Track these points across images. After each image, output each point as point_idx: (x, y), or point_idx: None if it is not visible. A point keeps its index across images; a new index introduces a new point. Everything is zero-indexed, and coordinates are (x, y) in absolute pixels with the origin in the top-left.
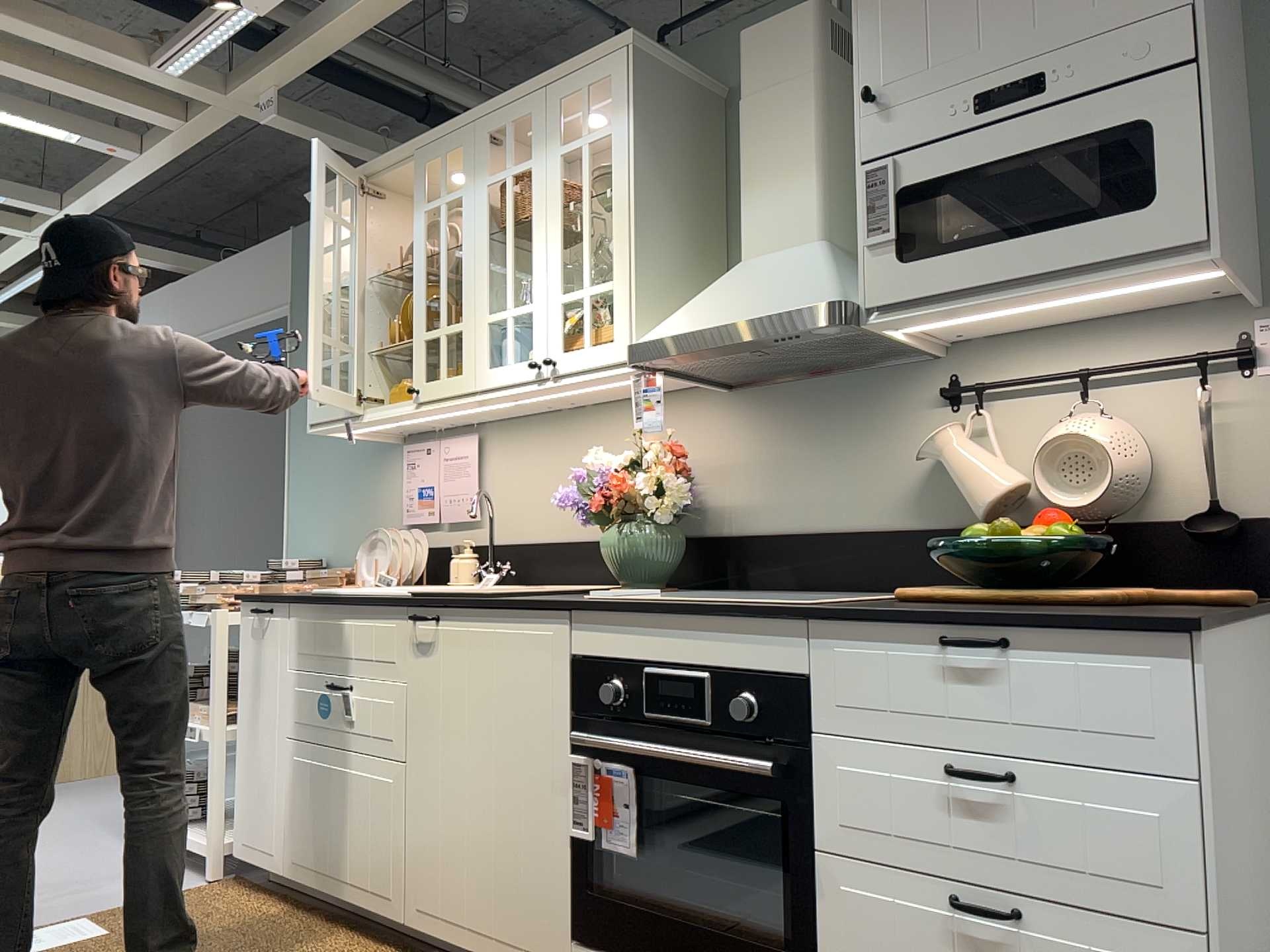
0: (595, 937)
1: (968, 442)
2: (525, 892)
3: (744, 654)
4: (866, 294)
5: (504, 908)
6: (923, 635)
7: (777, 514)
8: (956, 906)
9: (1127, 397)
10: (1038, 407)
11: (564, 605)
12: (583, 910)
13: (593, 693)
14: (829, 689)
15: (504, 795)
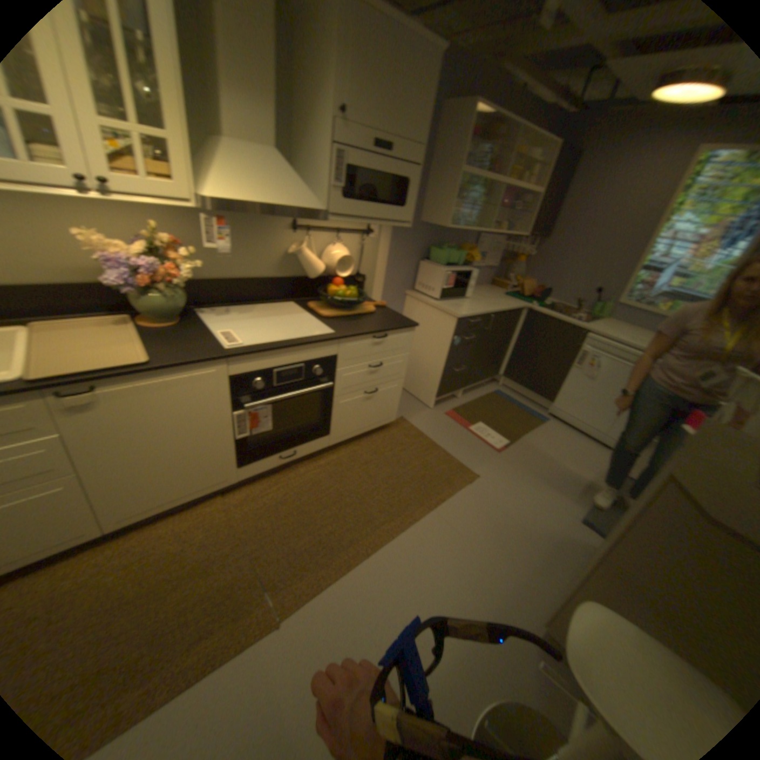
0: (251, 460)
1: (311, 251)
2: (209, 469)
3: (318, 354)
4: (325, 204)
5: (196, 481)
6: (370, 337)
7: (216, 269)
8: (369, 394)
9: (345, 238)
10: (323, 237)
11: (230, 356)
12: (244, 456)
13: (247, 386)
14: (344, 357)
15: (189, 444)
